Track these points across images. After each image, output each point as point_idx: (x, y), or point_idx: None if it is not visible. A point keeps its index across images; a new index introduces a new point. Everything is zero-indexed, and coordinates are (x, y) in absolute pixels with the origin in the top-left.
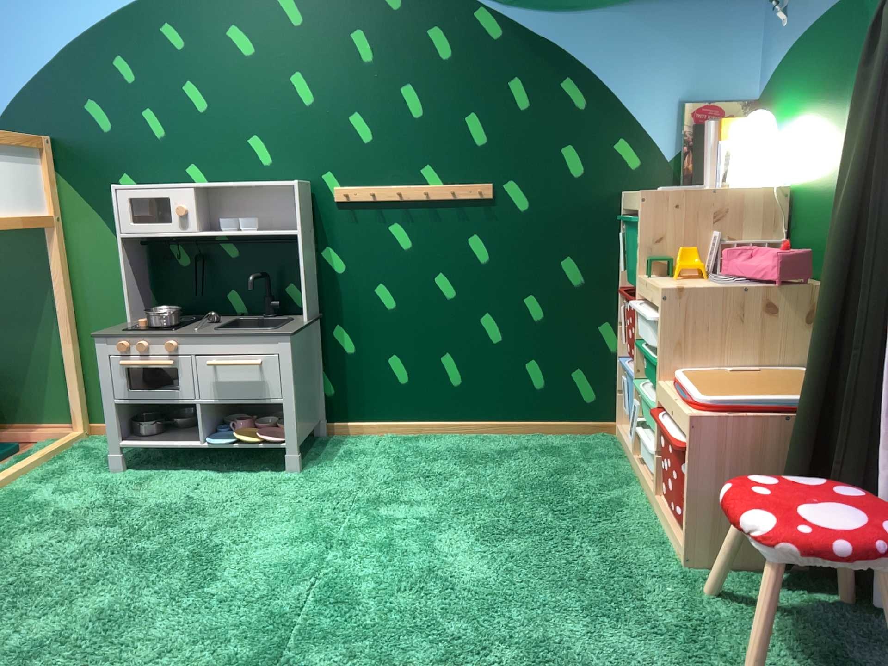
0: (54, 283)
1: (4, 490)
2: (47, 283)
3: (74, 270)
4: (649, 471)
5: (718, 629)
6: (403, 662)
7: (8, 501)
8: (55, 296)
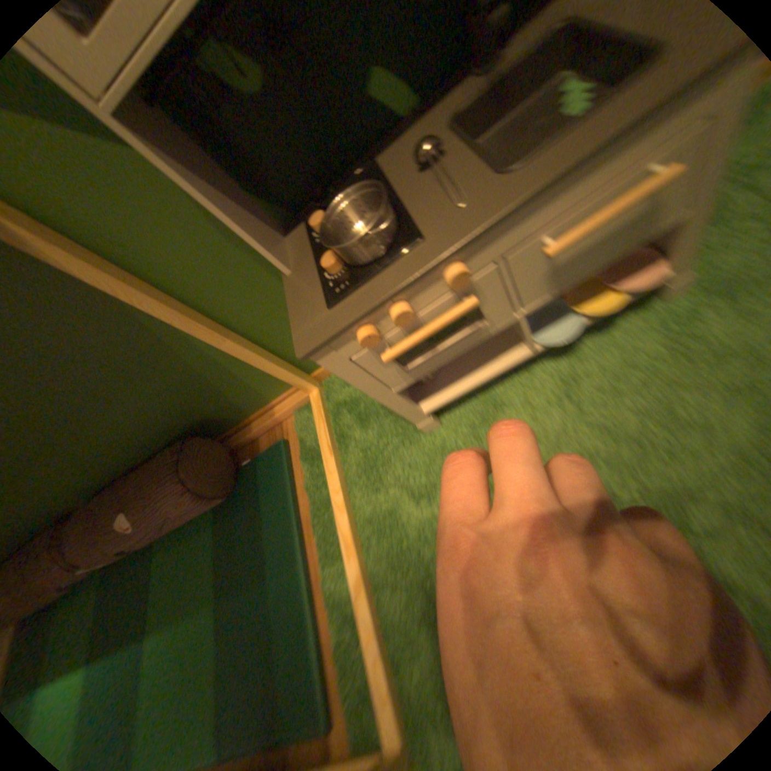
0: (117, 293)
1: (362, 523)
2: (111, 299)
3: (115, 253)
4: None
5: None
6: None
7: (391, 542)
8: (141, 305)
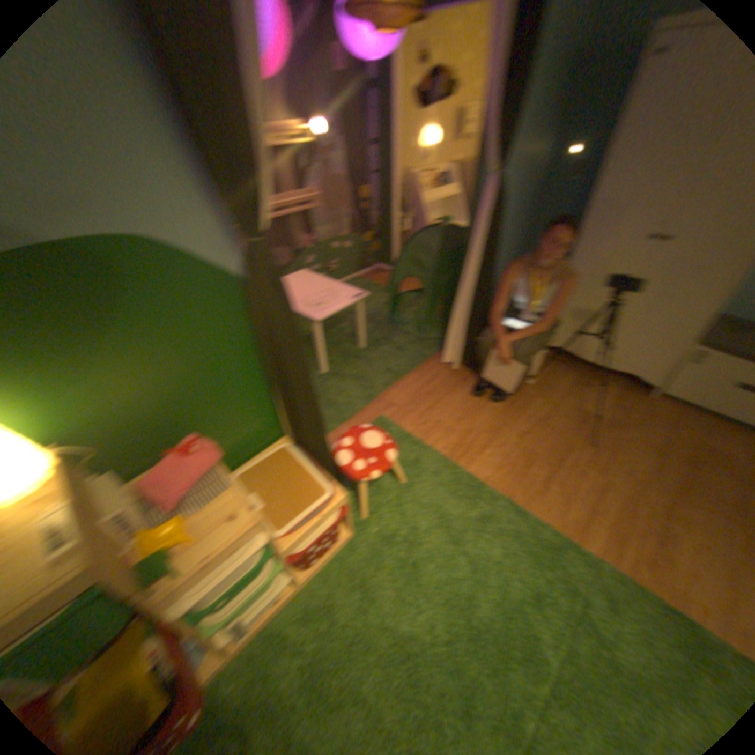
0: None
1: None
2: None
3: None
4: (258, 617)
5: (385, 503)
6: (514, 580)
7: None
8: None
